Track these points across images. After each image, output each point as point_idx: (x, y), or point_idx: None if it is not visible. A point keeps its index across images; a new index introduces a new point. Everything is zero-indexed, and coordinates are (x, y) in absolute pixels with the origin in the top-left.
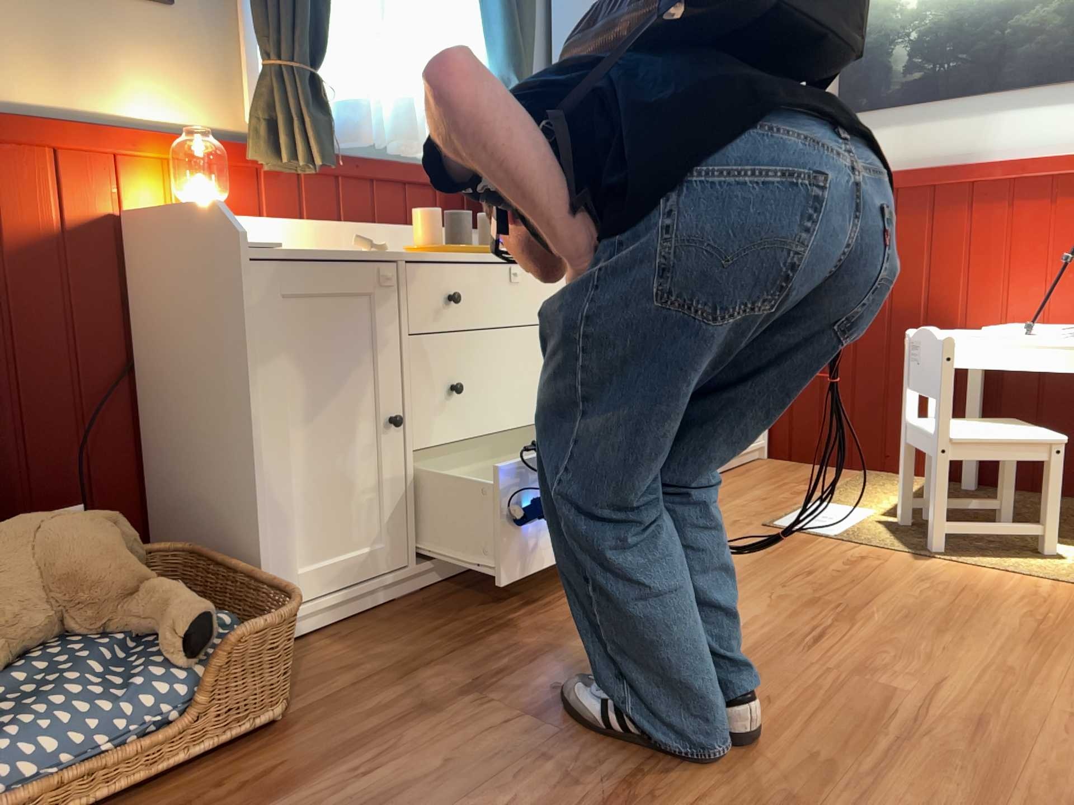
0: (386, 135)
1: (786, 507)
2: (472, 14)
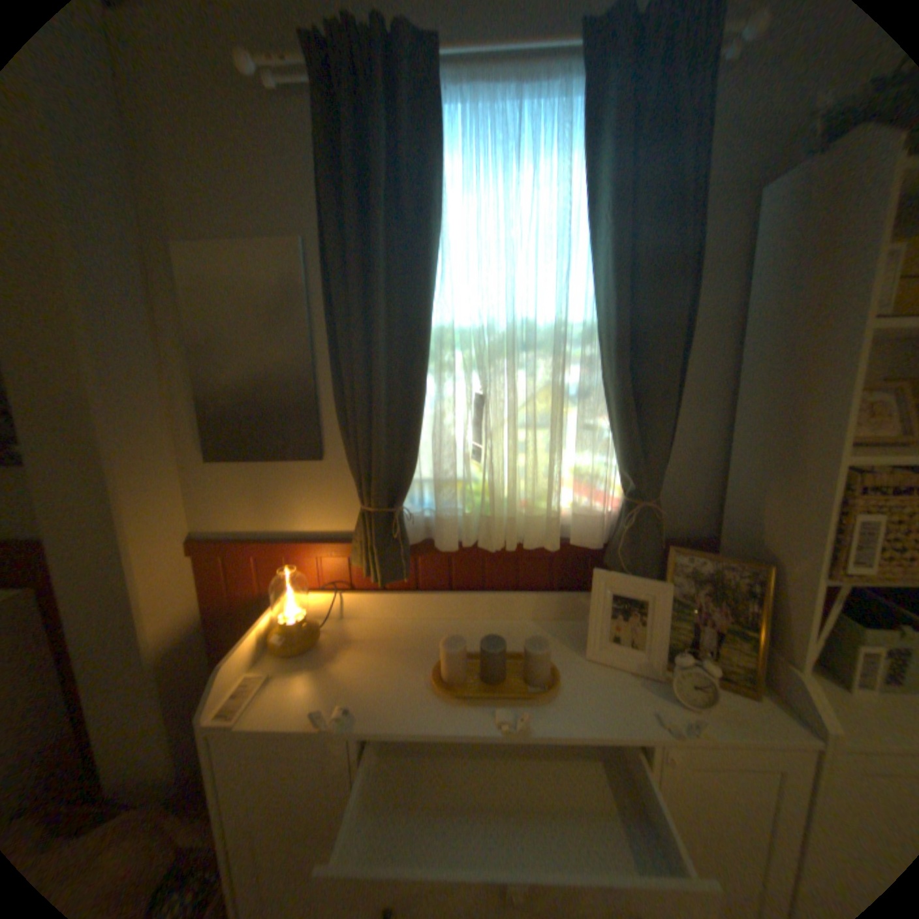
0: (483, 532)
1: None
2: (598, 408)
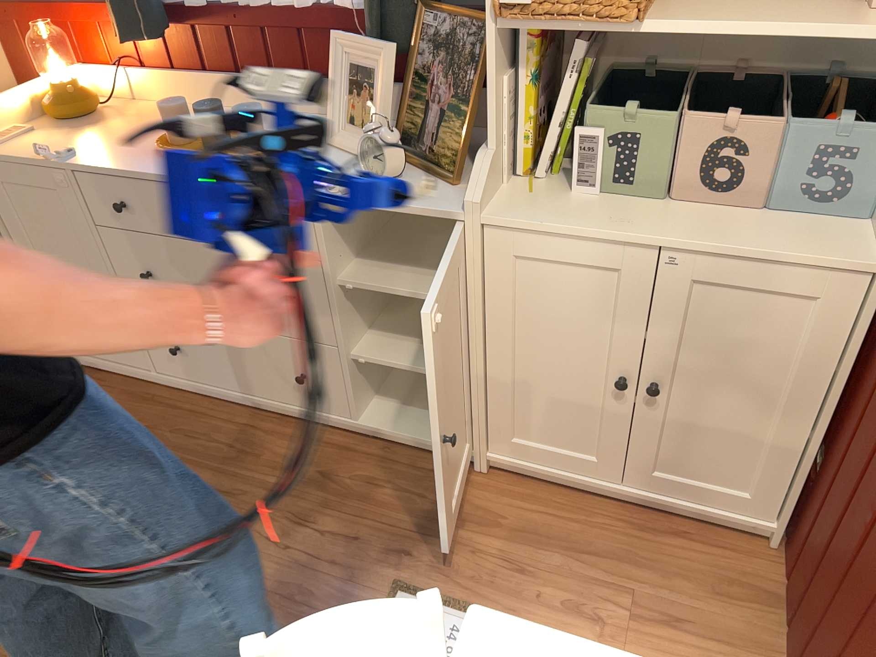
0: None
1: (489, 594)
2: None
